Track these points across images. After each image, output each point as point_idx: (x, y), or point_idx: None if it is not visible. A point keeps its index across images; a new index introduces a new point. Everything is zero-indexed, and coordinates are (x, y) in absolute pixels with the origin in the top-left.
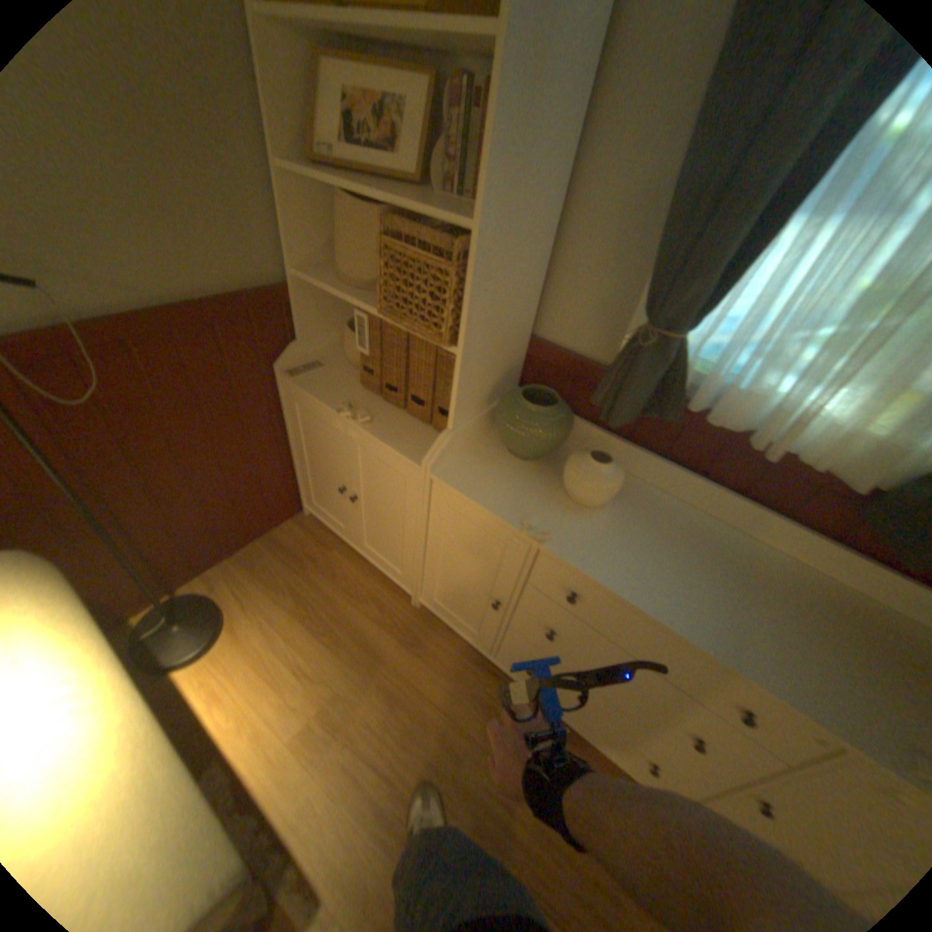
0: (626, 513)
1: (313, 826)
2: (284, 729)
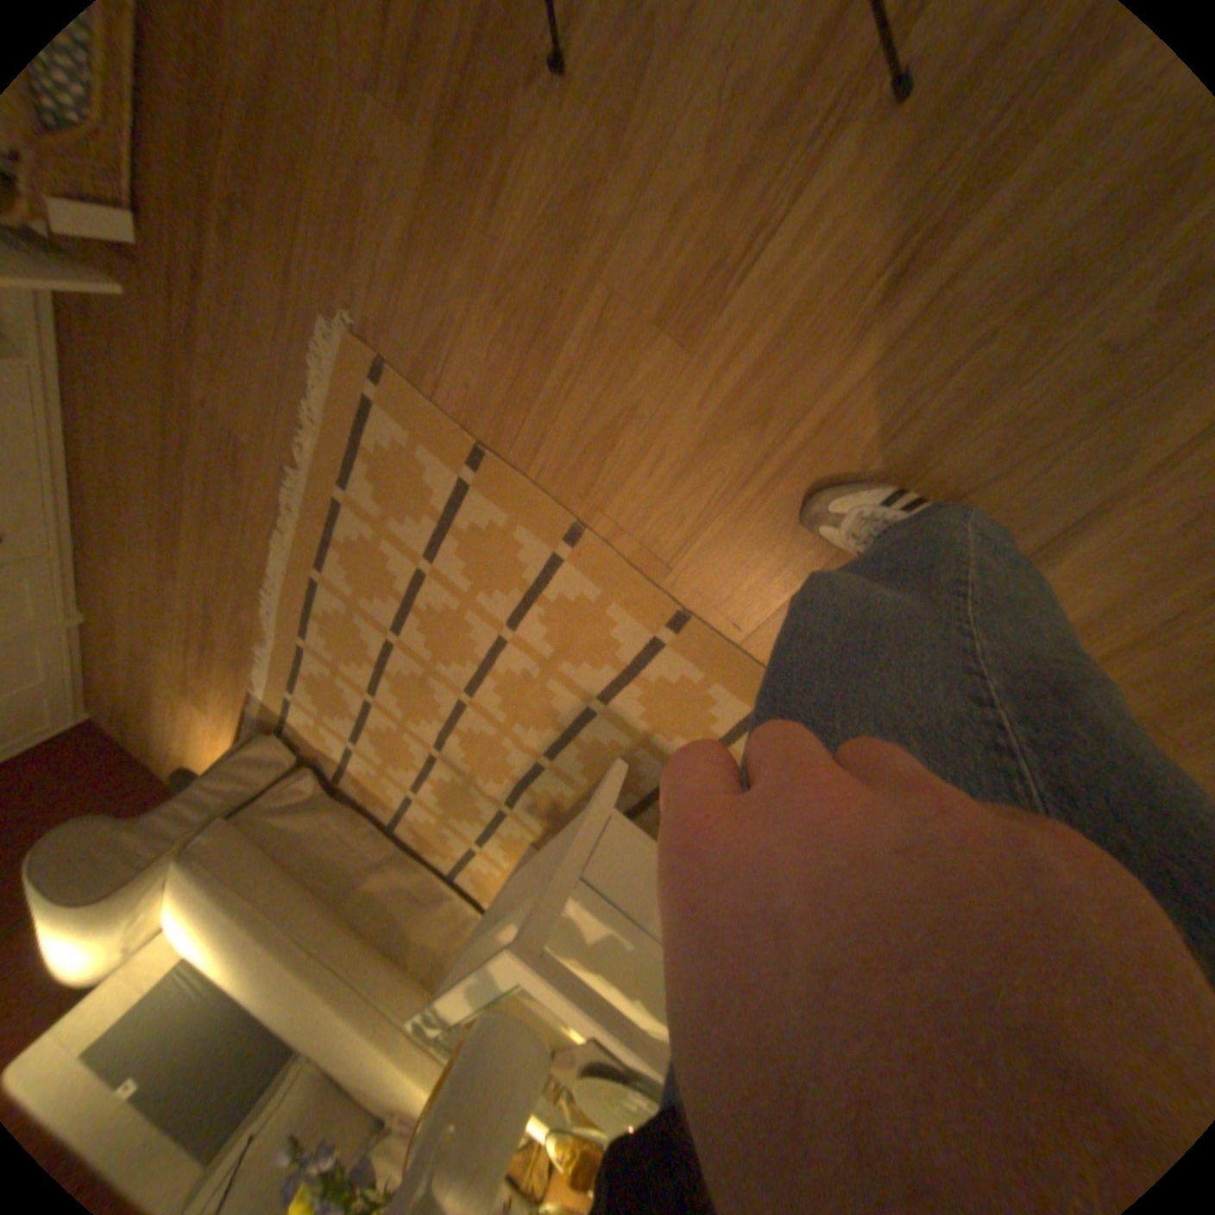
0: None
1: (222, 696)
2: (196, 718)
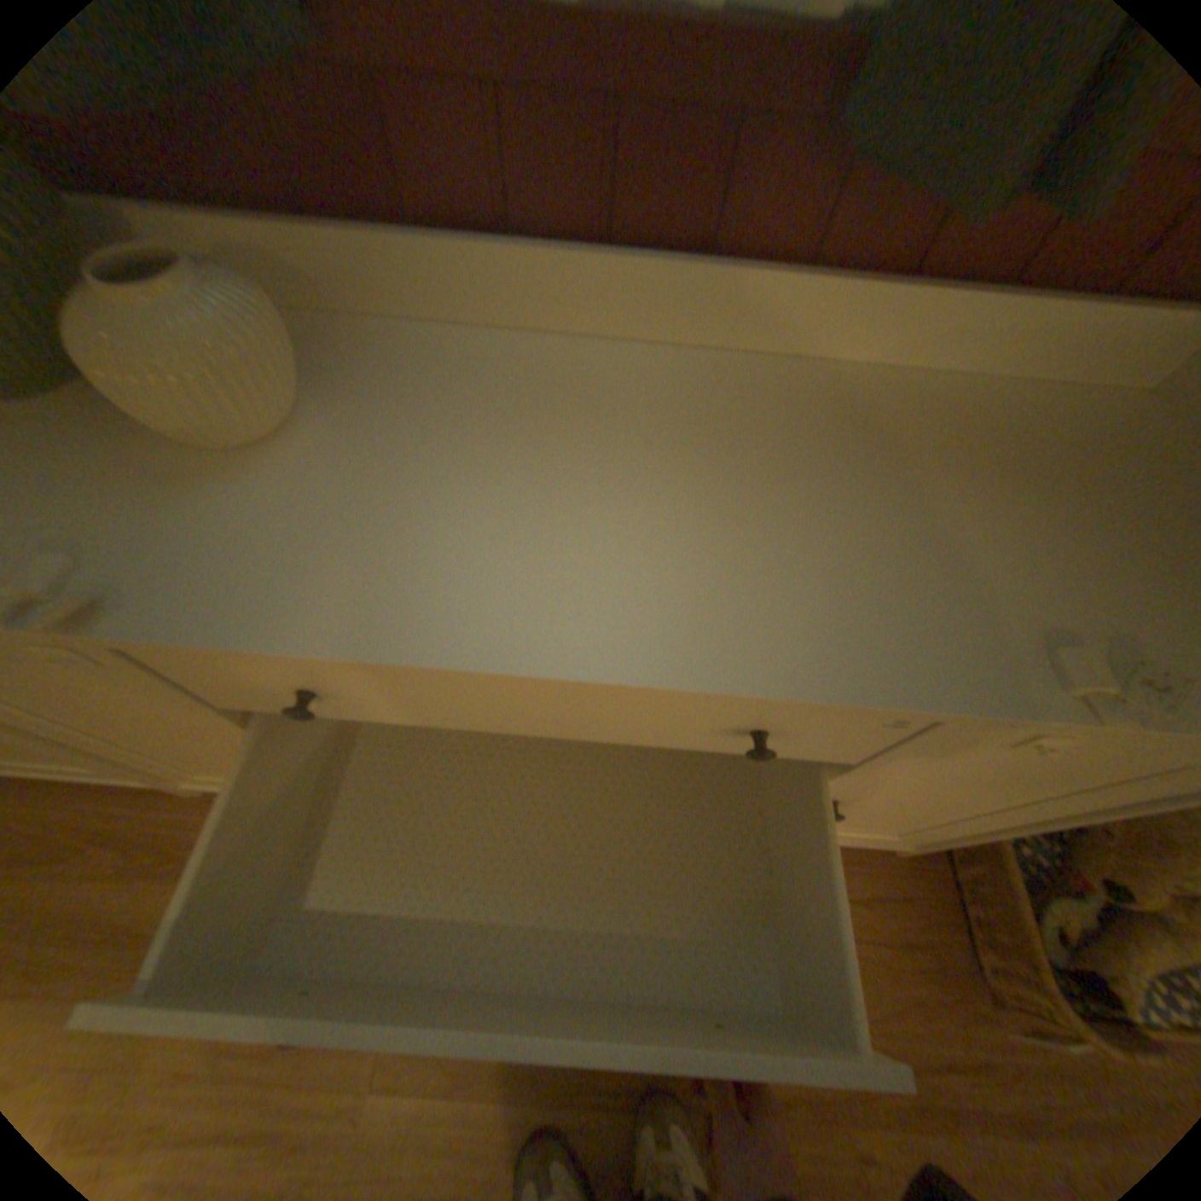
0: (356, 412)
1: None
2: None
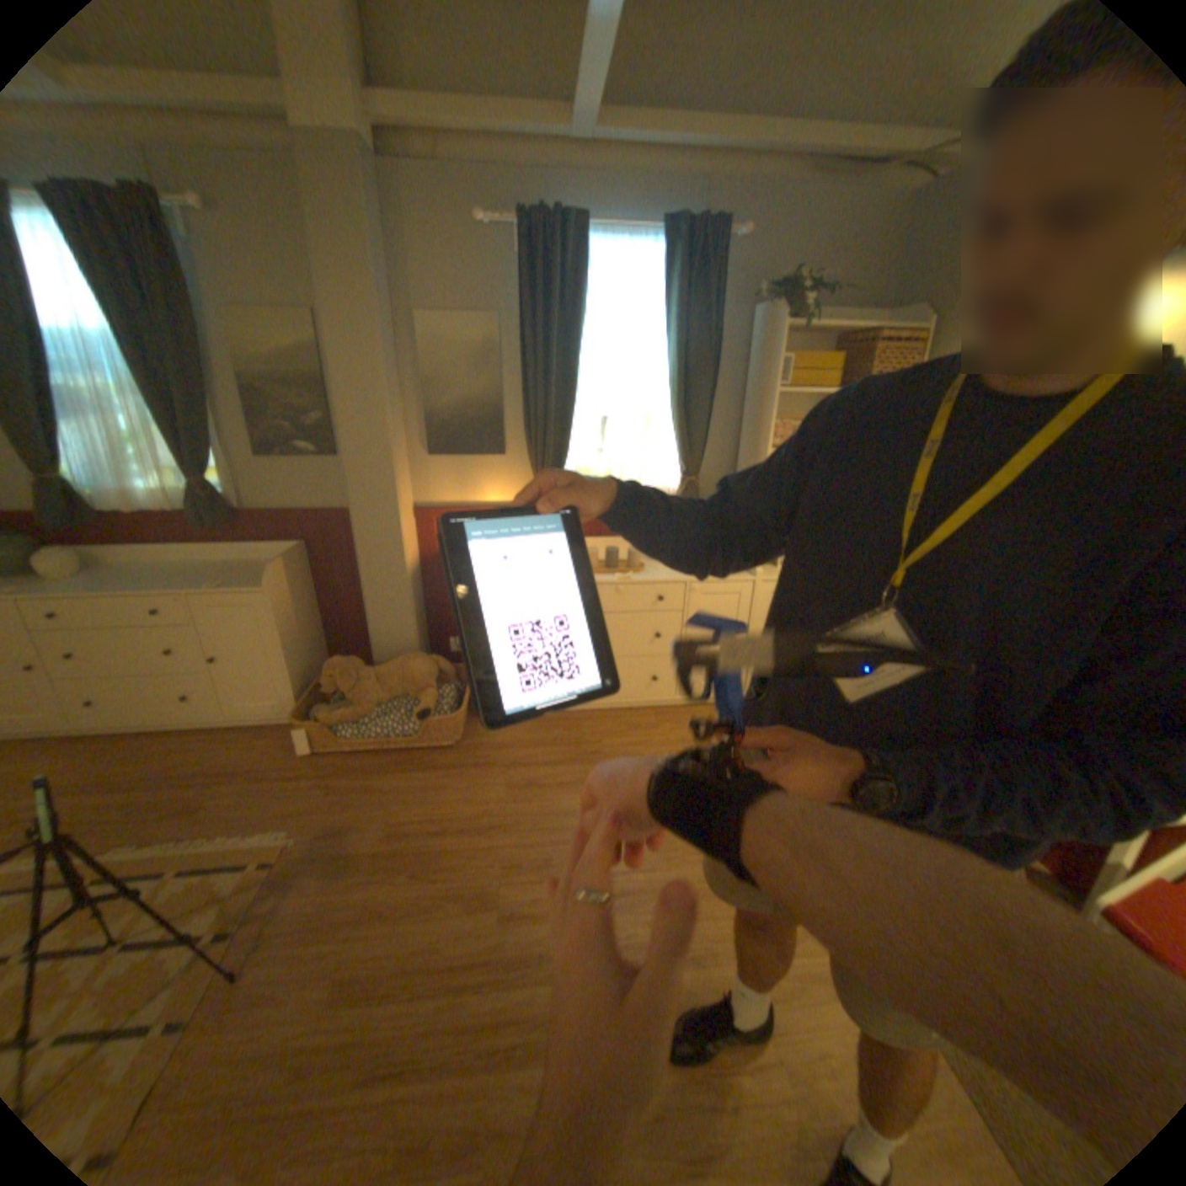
0: (90, 576)
1: None
2: None
